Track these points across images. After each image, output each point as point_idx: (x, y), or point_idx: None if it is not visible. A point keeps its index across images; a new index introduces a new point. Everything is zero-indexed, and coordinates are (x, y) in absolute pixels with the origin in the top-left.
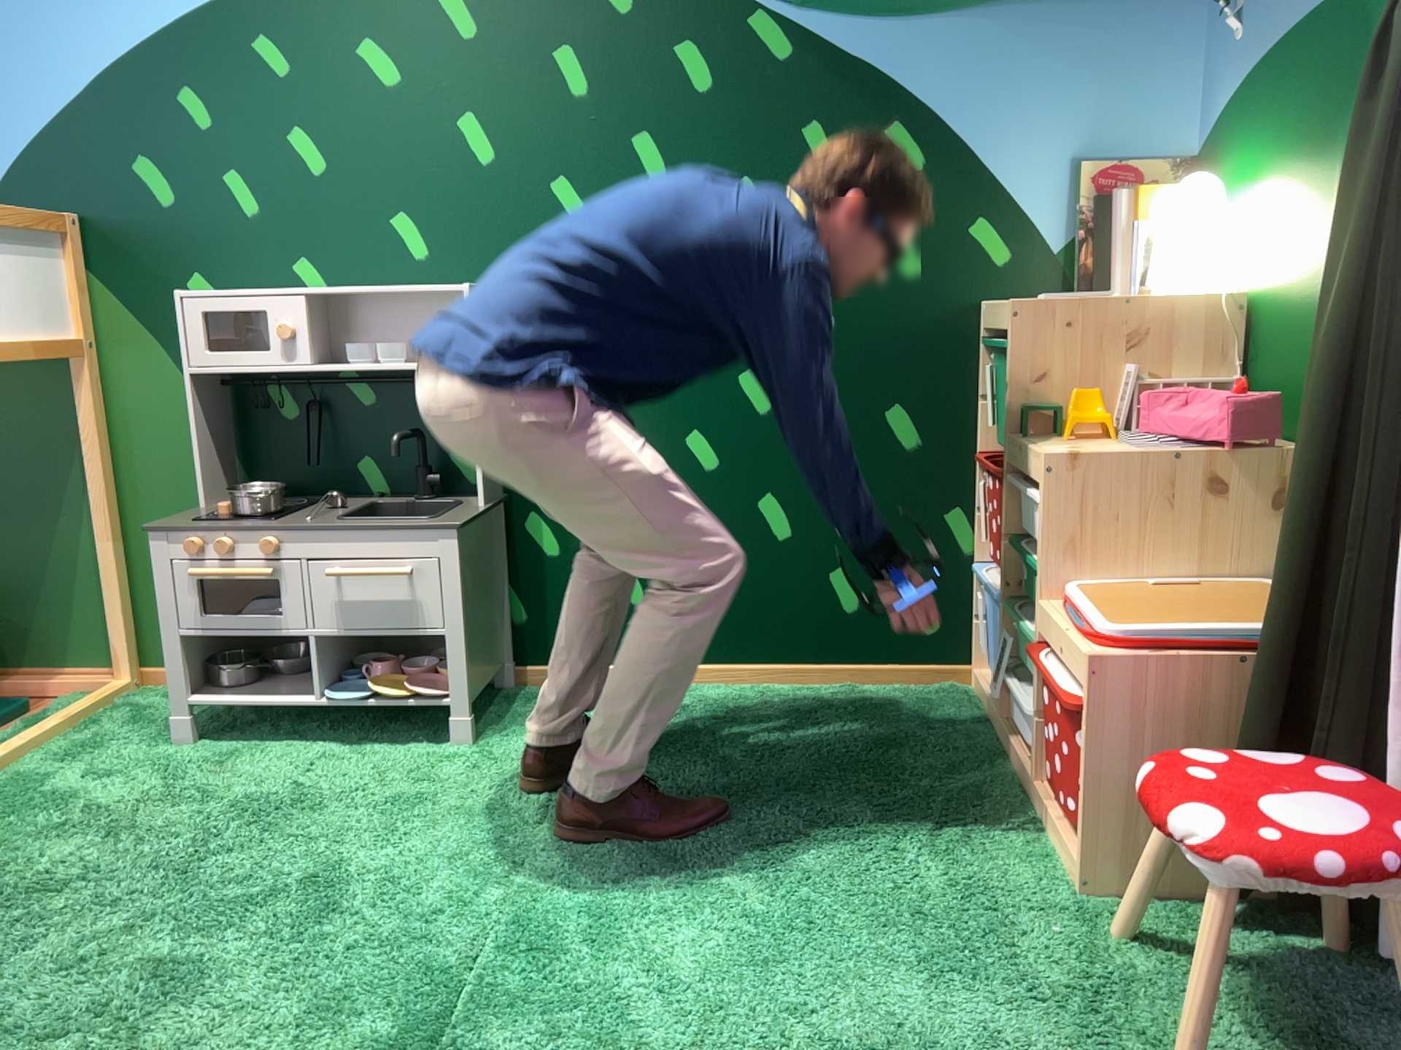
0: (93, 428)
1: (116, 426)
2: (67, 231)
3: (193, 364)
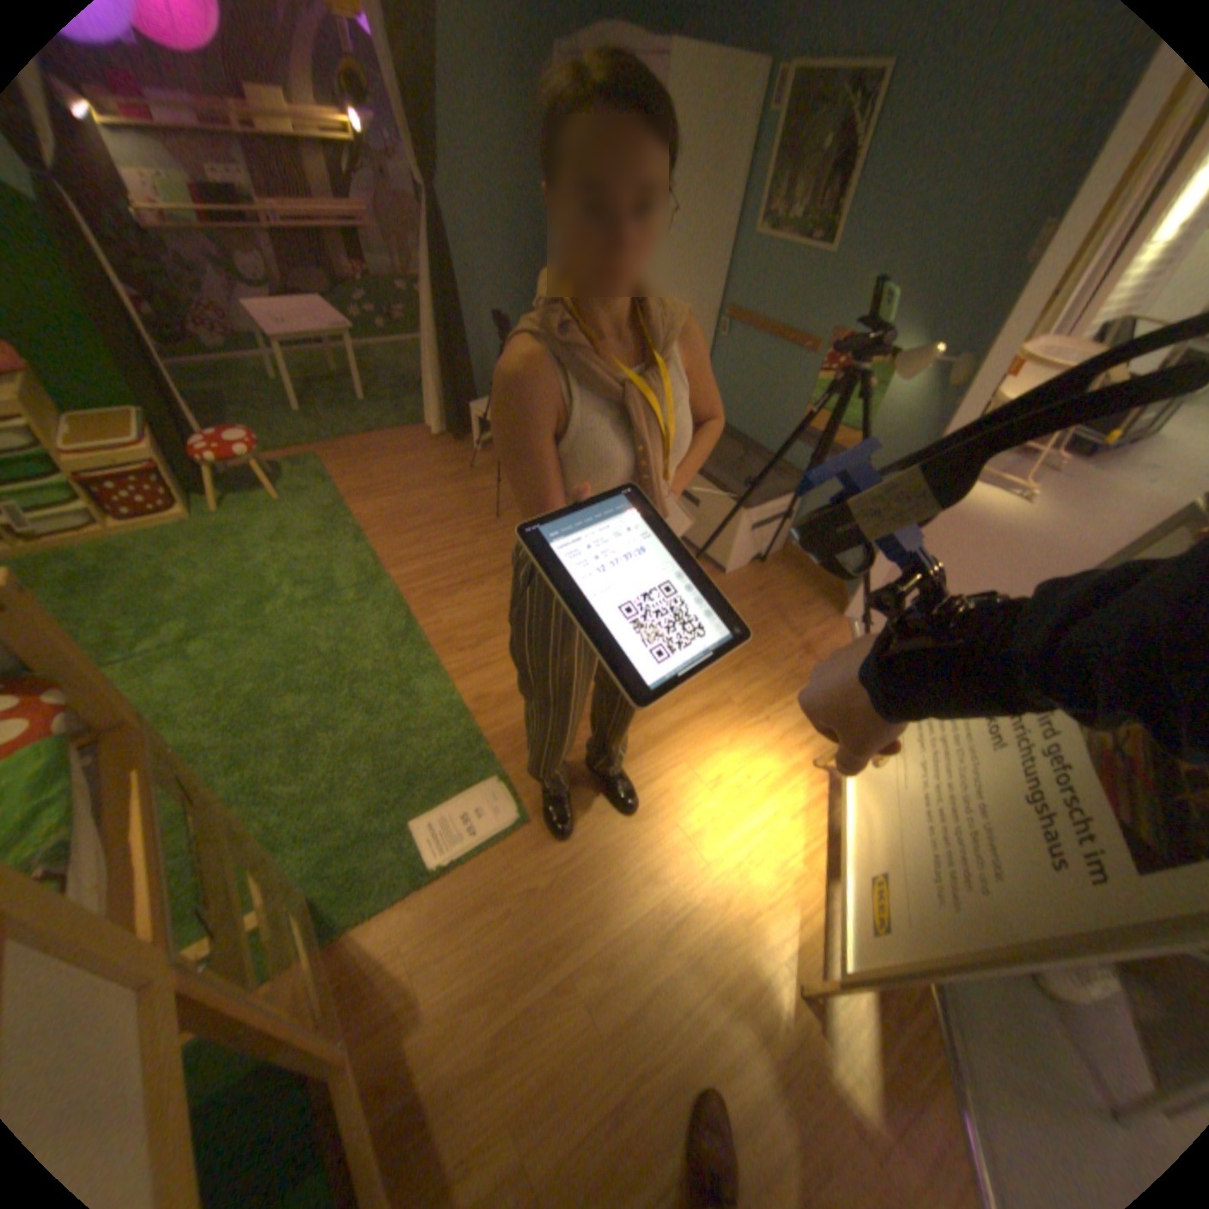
0: None
1: None
2: None
3: None
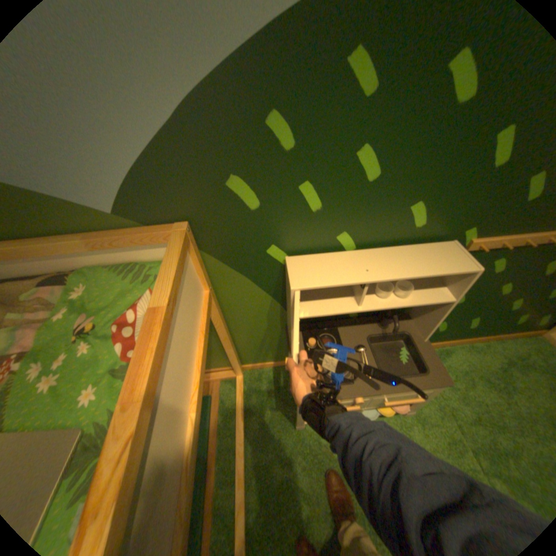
0: (220, 320)
1: (226, 310)
2: (190, 241)
3: (298, 316)
